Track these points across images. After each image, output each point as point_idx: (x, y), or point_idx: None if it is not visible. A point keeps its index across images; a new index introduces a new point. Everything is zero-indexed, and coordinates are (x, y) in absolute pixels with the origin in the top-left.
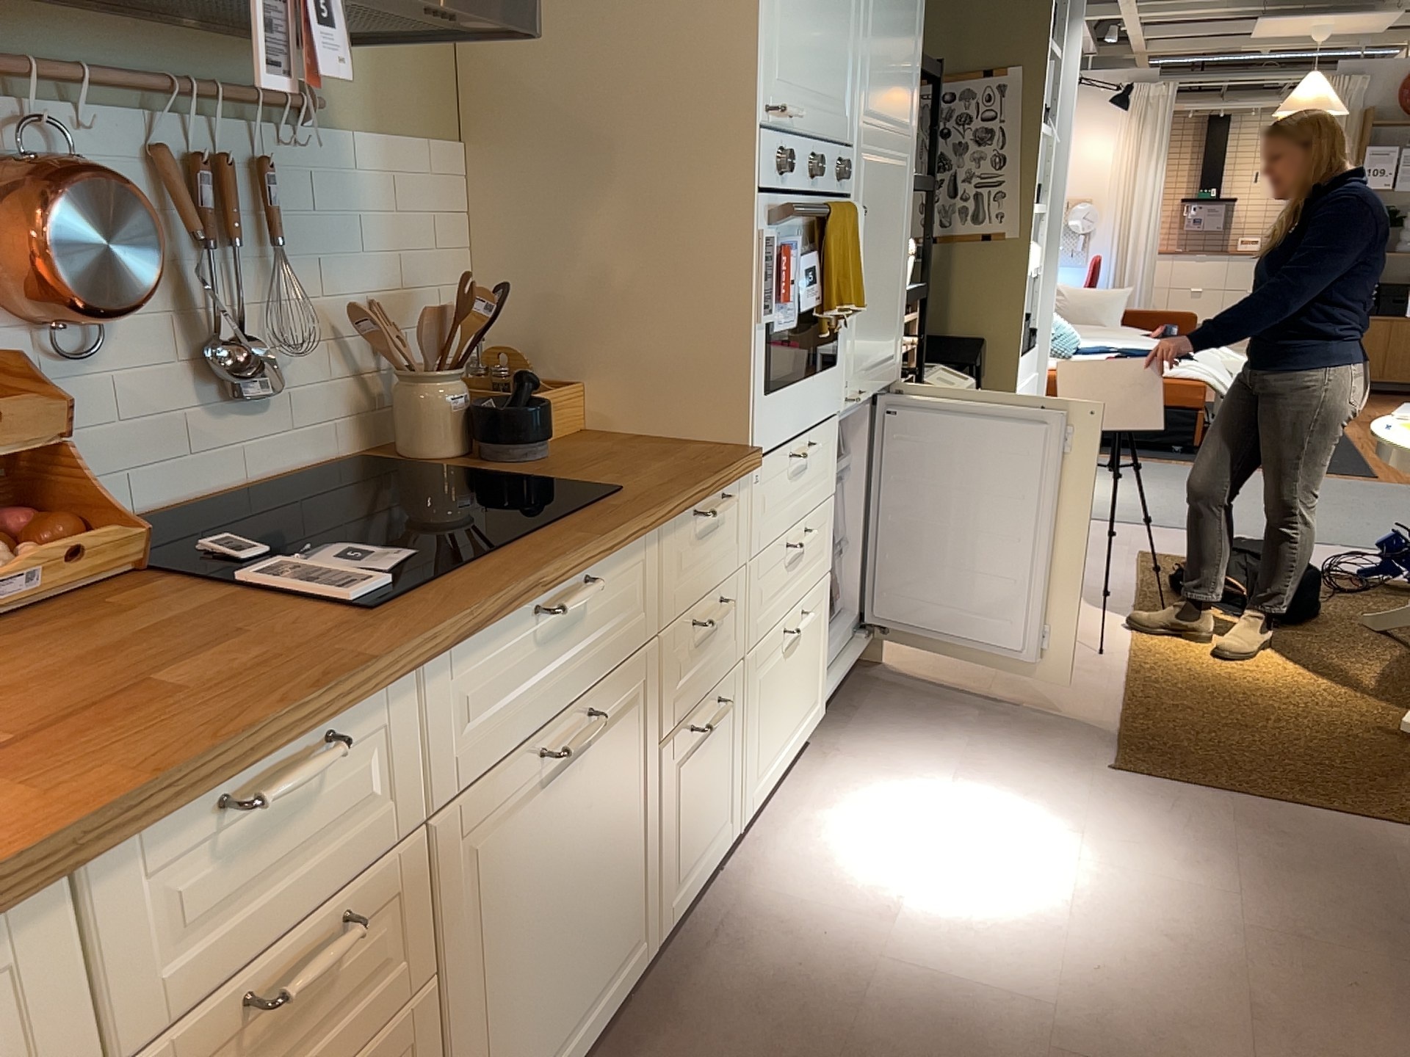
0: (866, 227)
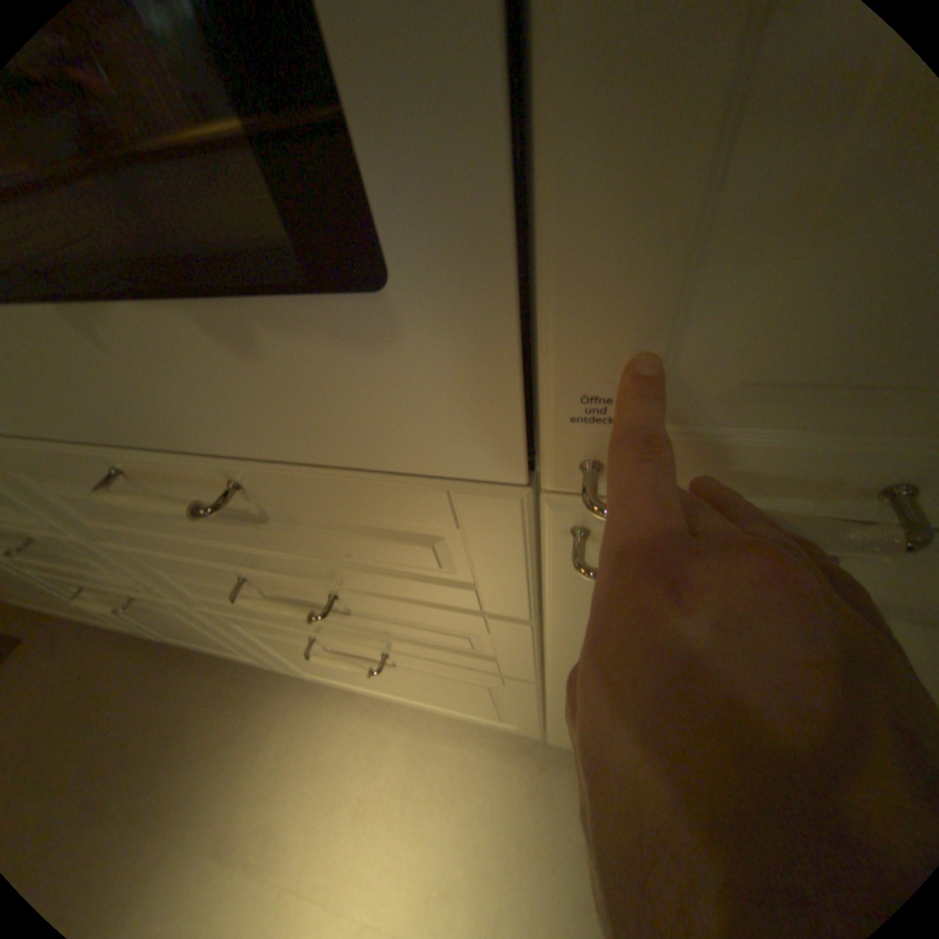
0: None
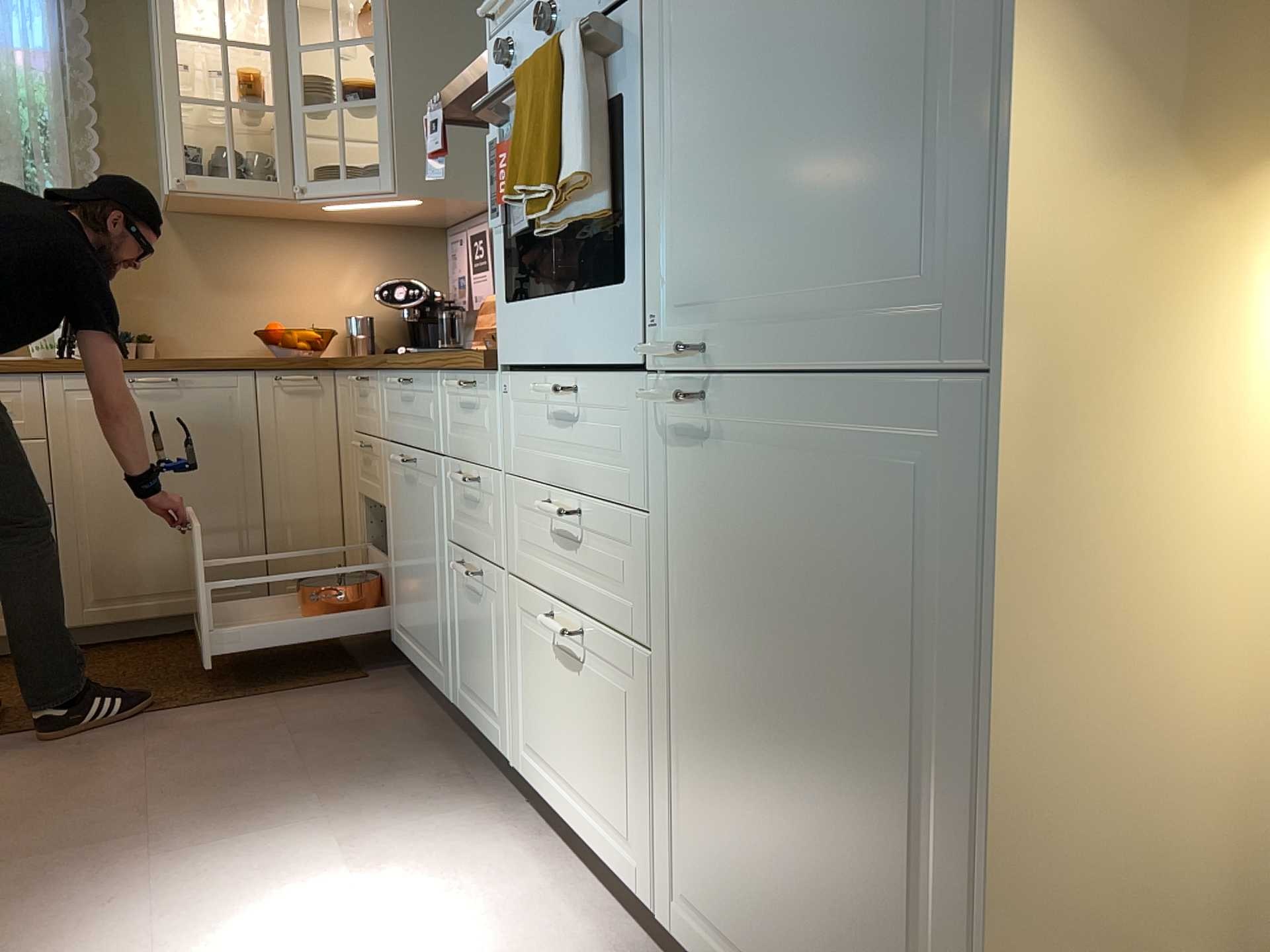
0: (697, 5)
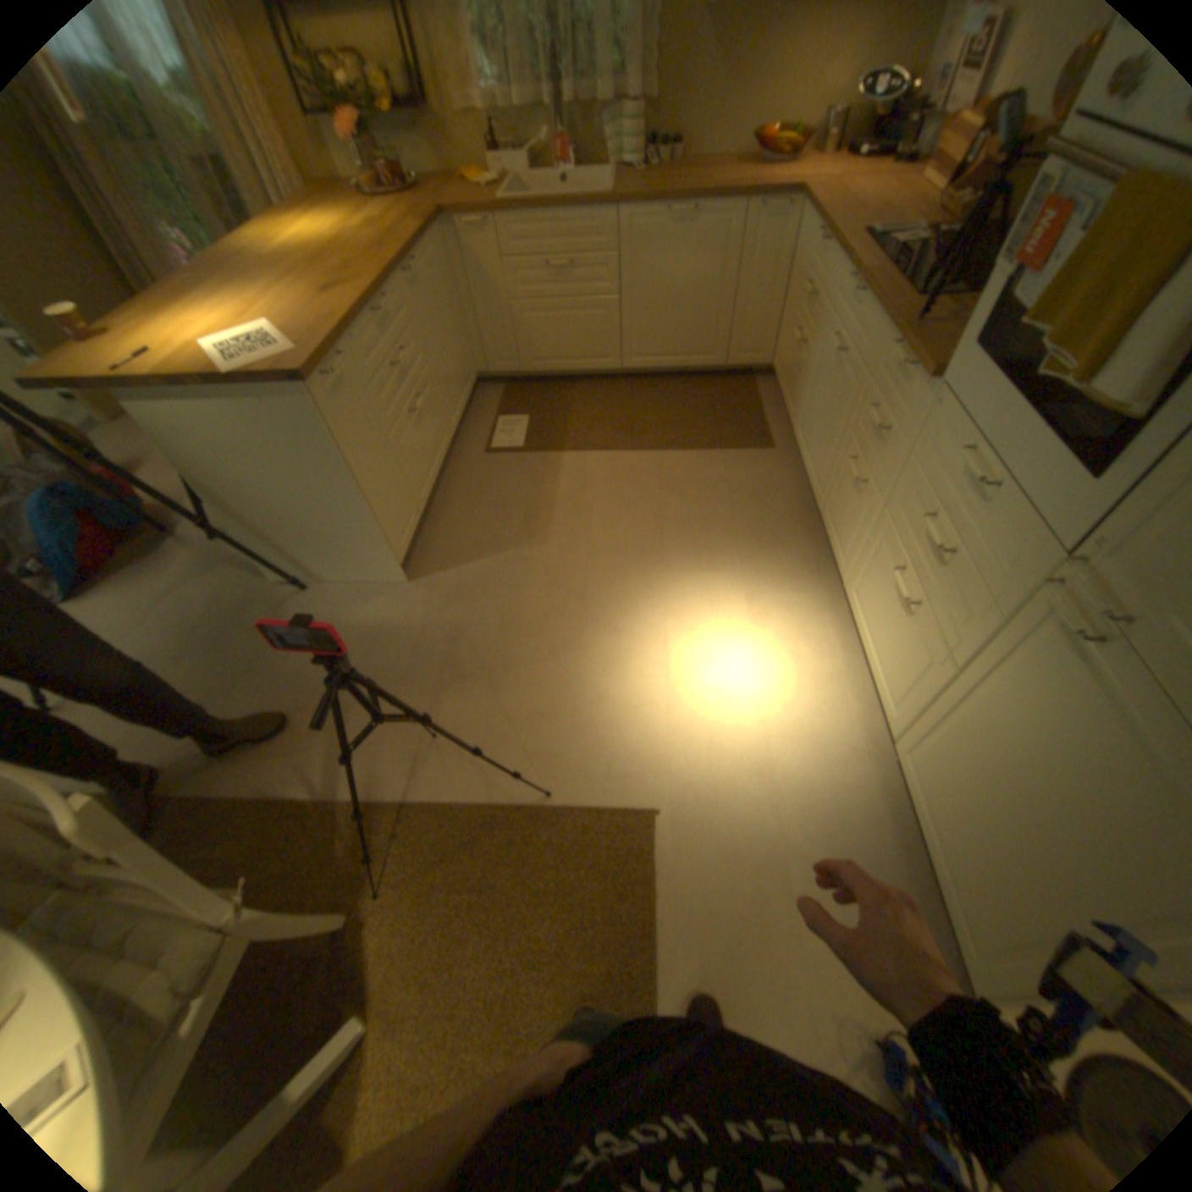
0: None
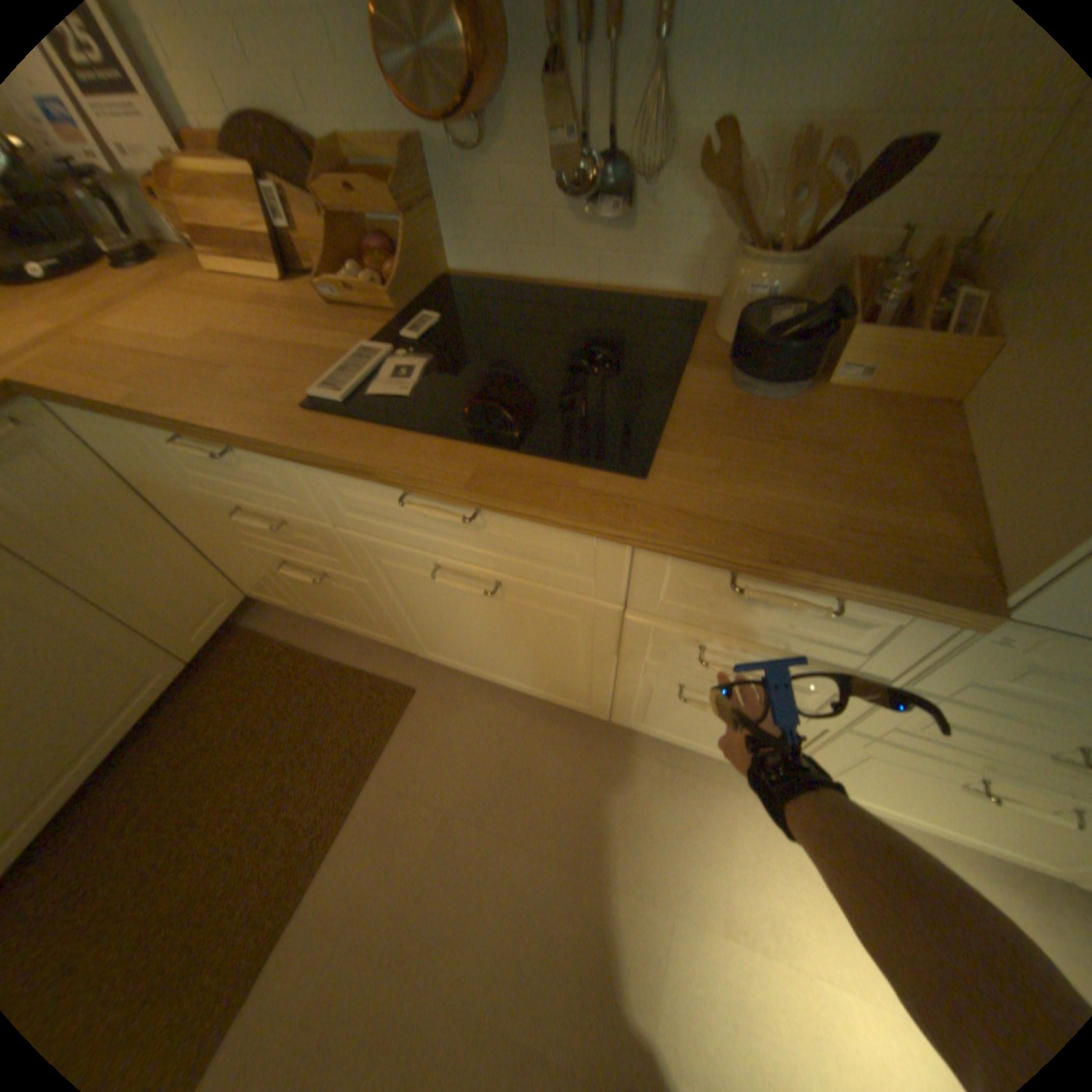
0: None
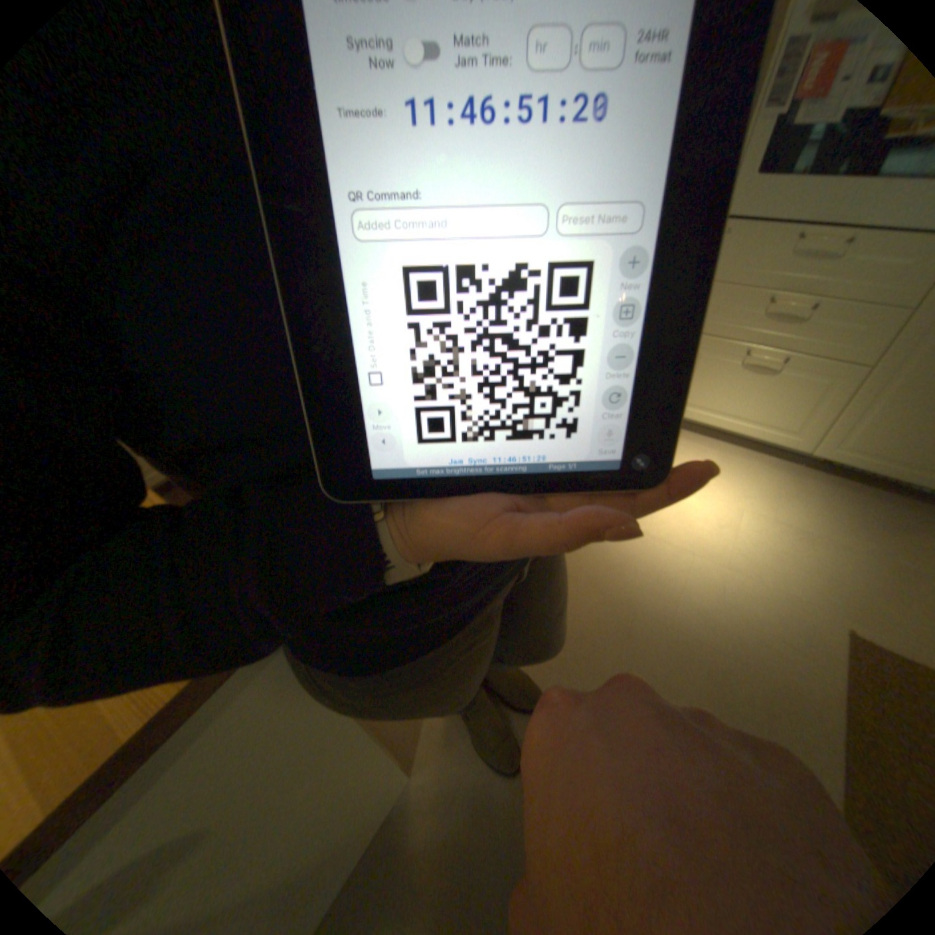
0: None
